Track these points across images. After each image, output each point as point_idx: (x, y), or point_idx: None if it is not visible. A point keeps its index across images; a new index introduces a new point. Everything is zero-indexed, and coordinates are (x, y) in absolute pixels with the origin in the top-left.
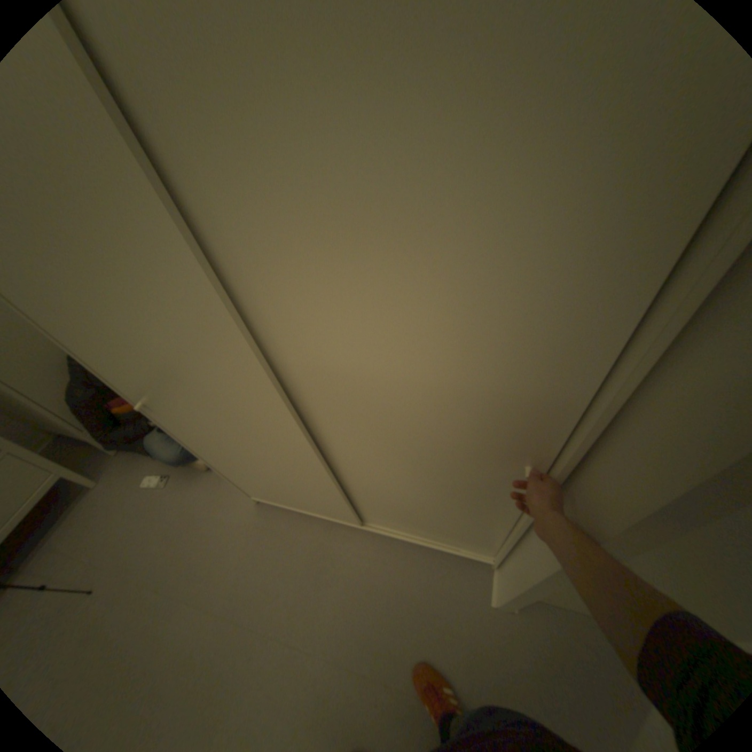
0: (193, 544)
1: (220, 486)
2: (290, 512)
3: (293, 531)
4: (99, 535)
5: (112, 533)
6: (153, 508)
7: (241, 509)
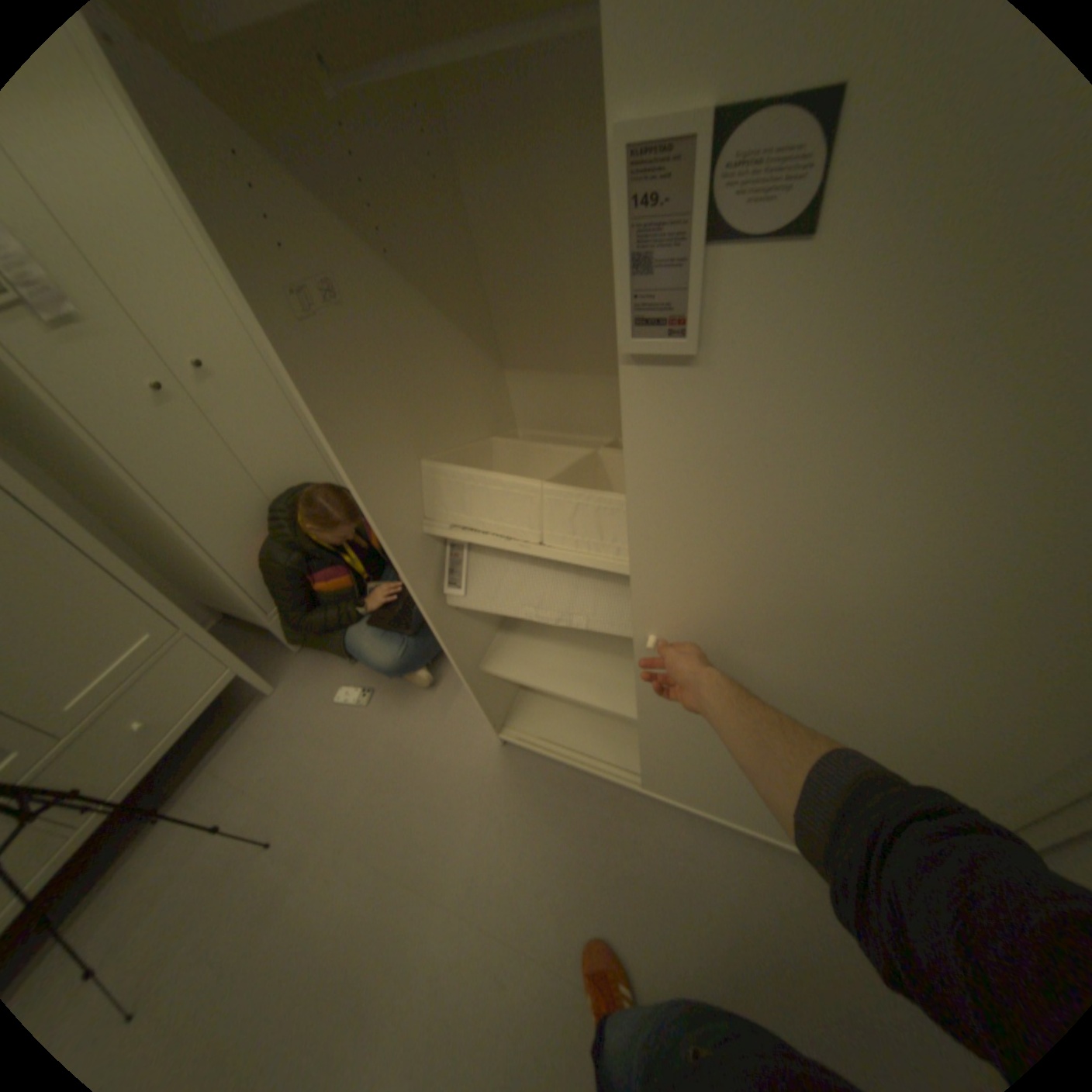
0: (411, 795)
1: (448, 712)
2: (558, 765)
3: (560, 795)
4: (280, 764)
5: (298, 763)
6: (353, 733)
7: (480, 750)
